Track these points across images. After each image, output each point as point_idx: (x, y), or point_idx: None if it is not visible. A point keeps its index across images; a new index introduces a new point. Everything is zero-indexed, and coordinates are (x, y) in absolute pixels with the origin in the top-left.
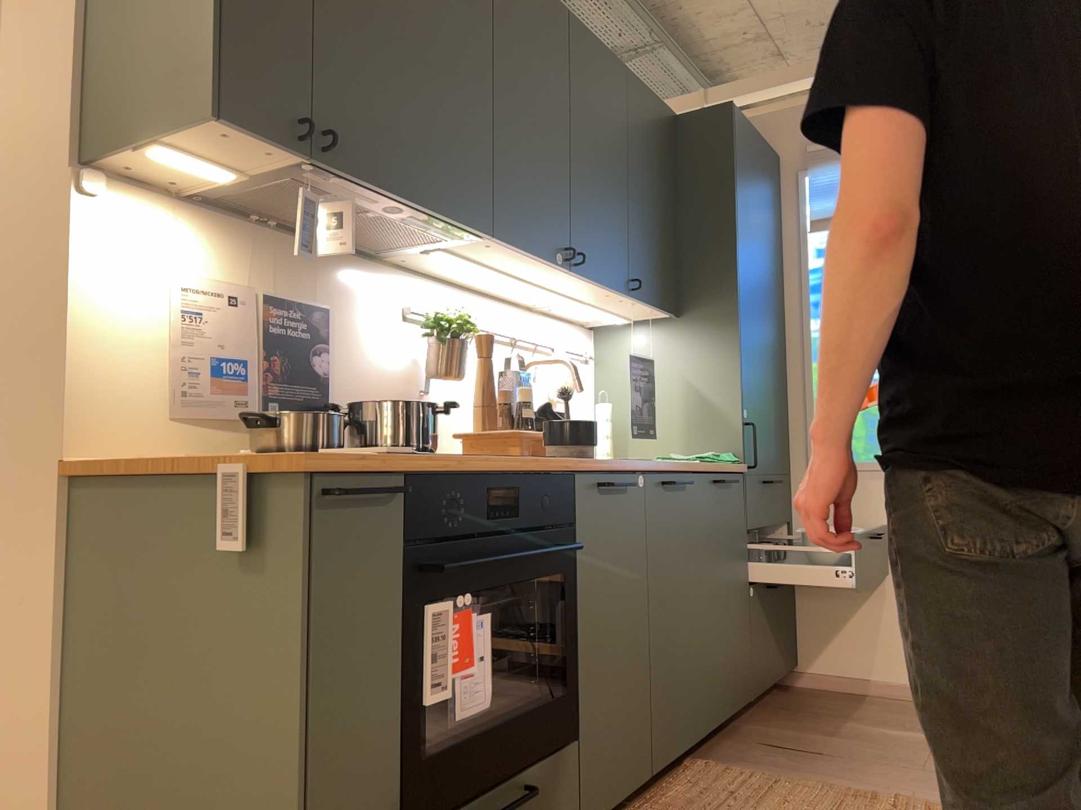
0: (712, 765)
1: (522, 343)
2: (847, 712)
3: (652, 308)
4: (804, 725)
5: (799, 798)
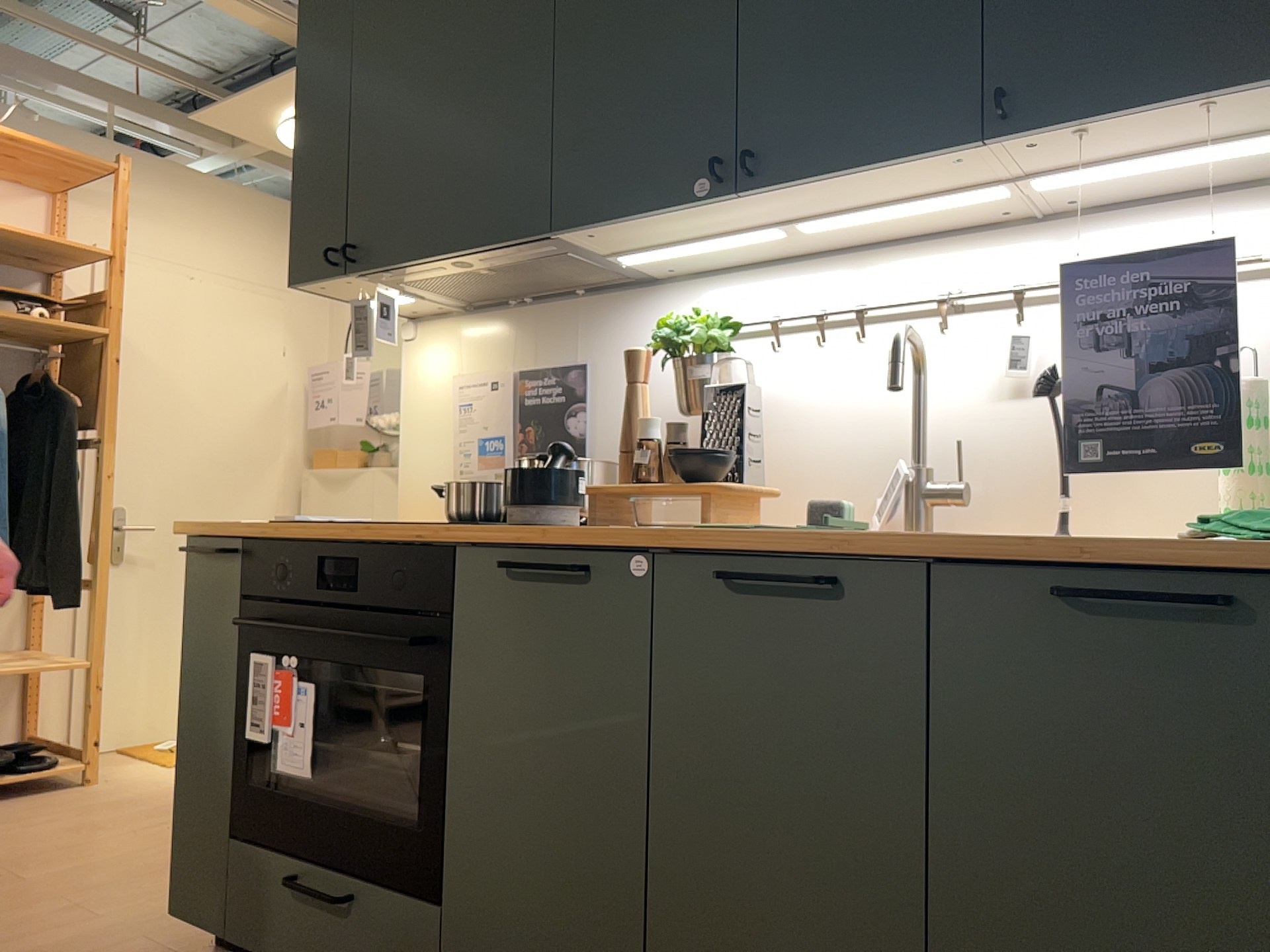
0: None
1: (984, 301)
2: None
3: (1183, 109)
4: None
5: None
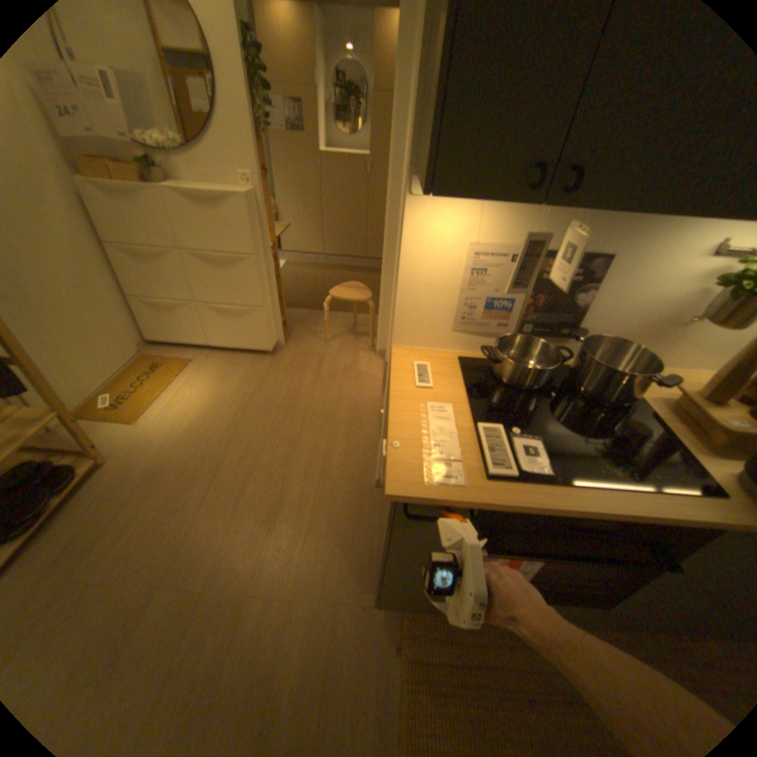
0: None
1: None
2: None
3: None
4: None
5: None
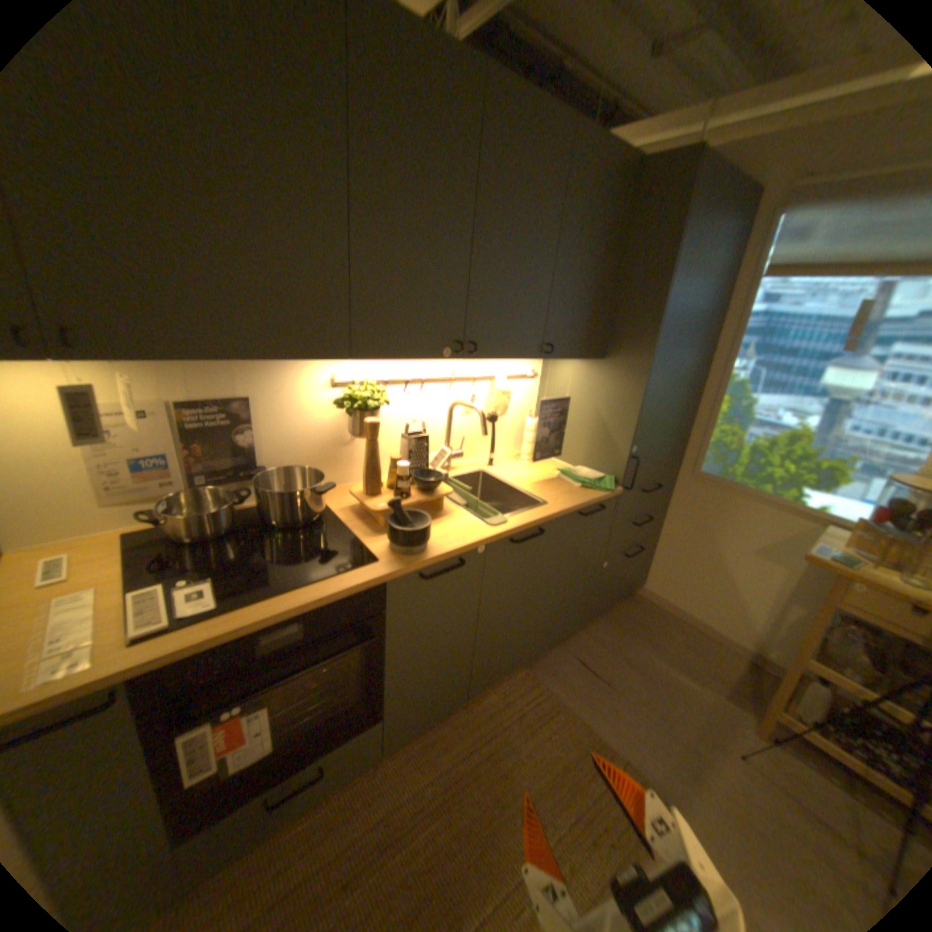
0: (529, 679)
1: (461, 379)
2: (656, 639)
3: (571, 359)
4: (617, 646)
5: (560, 740)
